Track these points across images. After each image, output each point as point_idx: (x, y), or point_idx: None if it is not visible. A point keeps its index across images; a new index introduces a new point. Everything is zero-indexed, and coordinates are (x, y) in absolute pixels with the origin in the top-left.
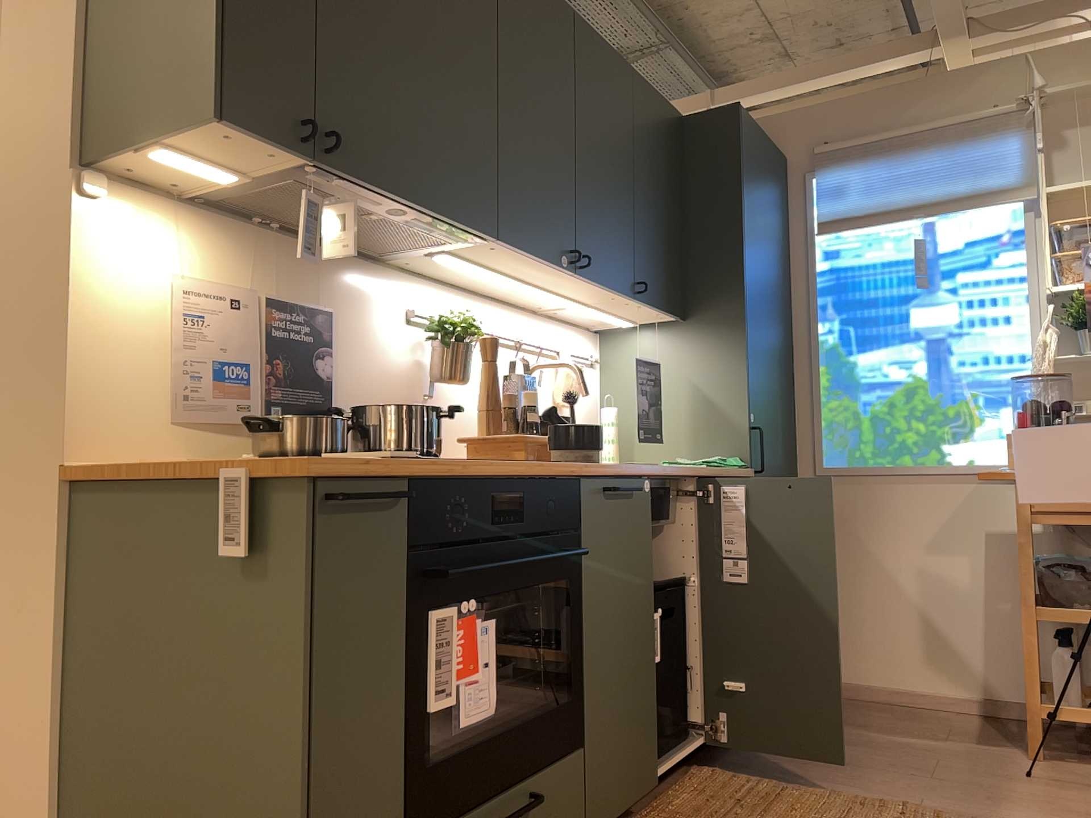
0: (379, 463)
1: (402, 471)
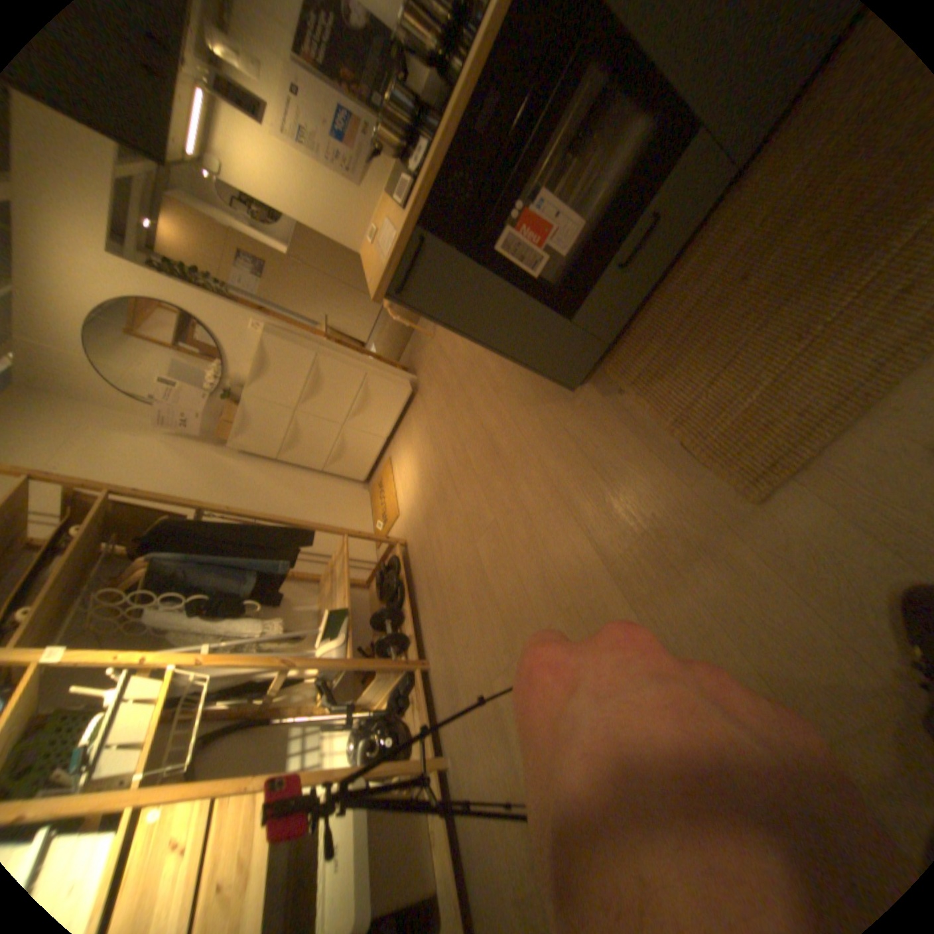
0: (398, 233)
1: (409, 219)
